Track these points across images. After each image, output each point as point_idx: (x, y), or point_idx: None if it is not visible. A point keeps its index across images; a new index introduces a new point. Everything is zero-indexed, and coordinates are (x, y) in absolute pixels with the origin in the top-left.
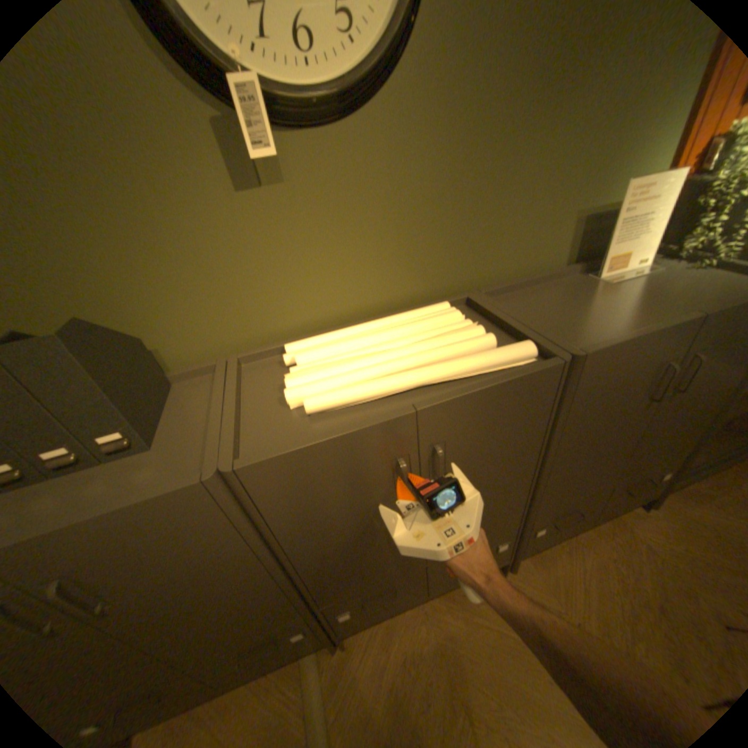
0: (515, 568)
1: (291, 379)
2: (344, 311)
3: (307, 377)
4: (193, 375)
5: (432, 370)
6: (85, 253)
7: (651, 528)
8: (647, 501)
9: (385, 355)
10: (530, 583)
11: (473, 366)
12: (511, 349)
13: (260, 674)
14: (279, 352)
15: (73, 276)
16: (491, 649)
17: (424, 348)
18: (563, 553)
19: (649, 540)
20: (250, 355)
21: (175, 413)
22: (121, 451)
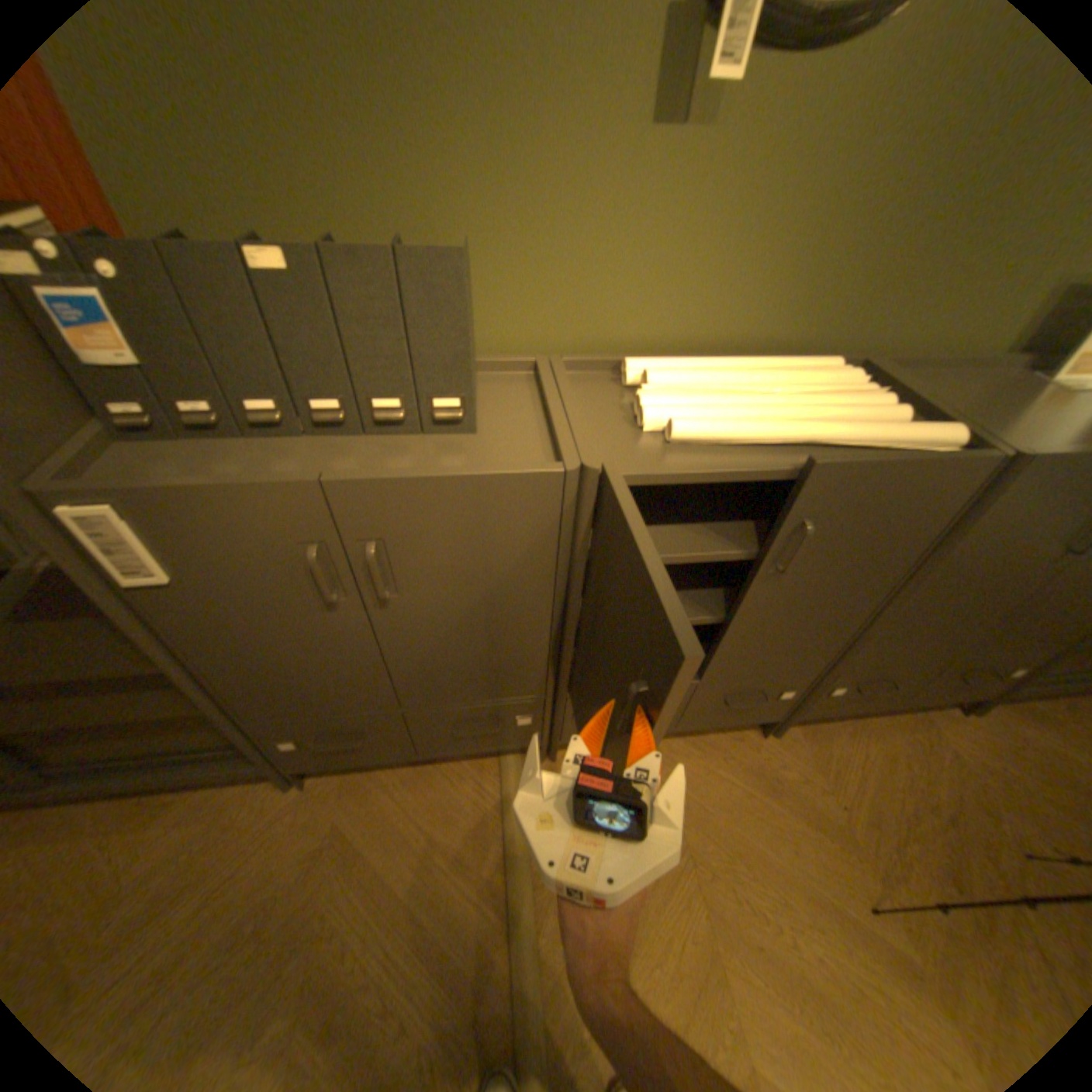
0: (783, 730)
1: (648, 397)
2: (704, 336)
3: (668, 399)
4: (504, 368)
5: (833, 426)
6: (447, 161)
7: (966, 735)
8: (977, 699)
9: (767, 397)
10: (795, 753)
11: (885, 436)
12: (937, 428)
13: (465, 753)
14: (612, 368)
15: (421, 191)
16: (732, 805)
17: (818, 401)
18: (844, 732)
19: (959, 747)
20: (576, 361)
21: (491, 405)
22: (449, 424)
